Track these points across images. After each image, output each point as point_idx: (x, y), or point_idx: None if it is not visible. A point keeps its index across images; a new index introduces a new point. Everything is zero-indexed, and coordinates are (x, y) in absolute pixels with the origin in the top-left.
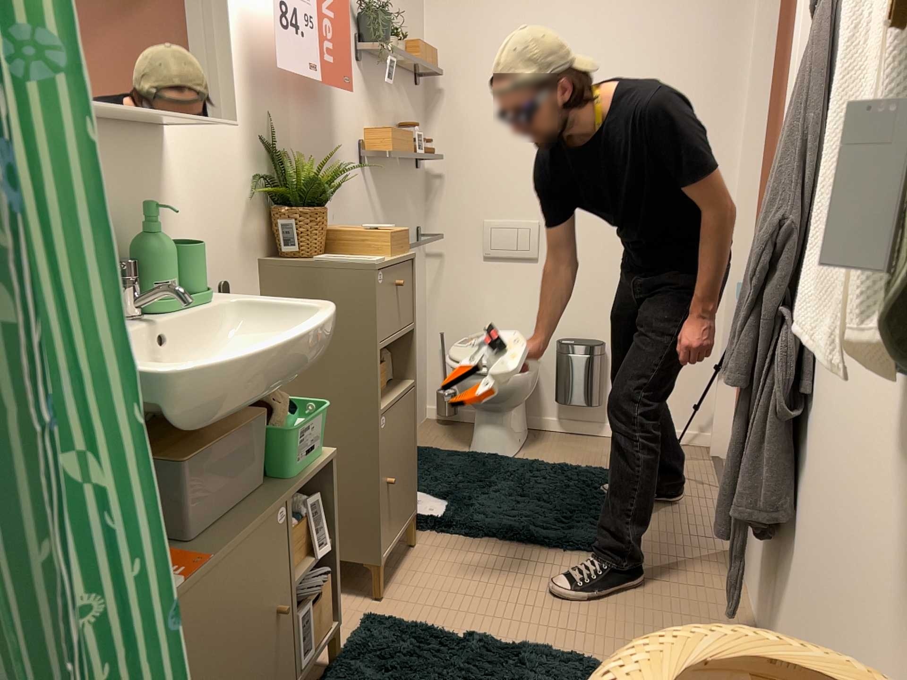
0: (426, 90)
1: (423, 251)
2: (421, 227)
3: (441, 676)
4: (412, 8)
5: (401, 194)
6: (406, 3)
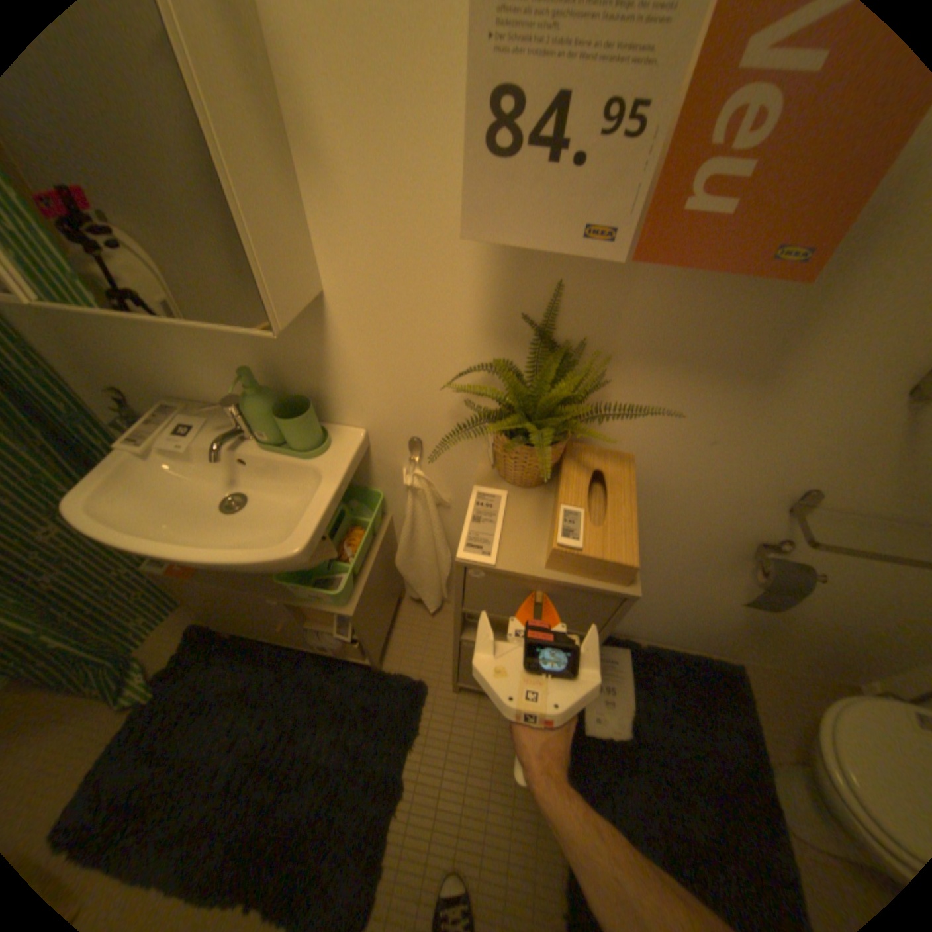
0: None
1: None
2: None
3: (344, 757)
4: None
5: None
6: None
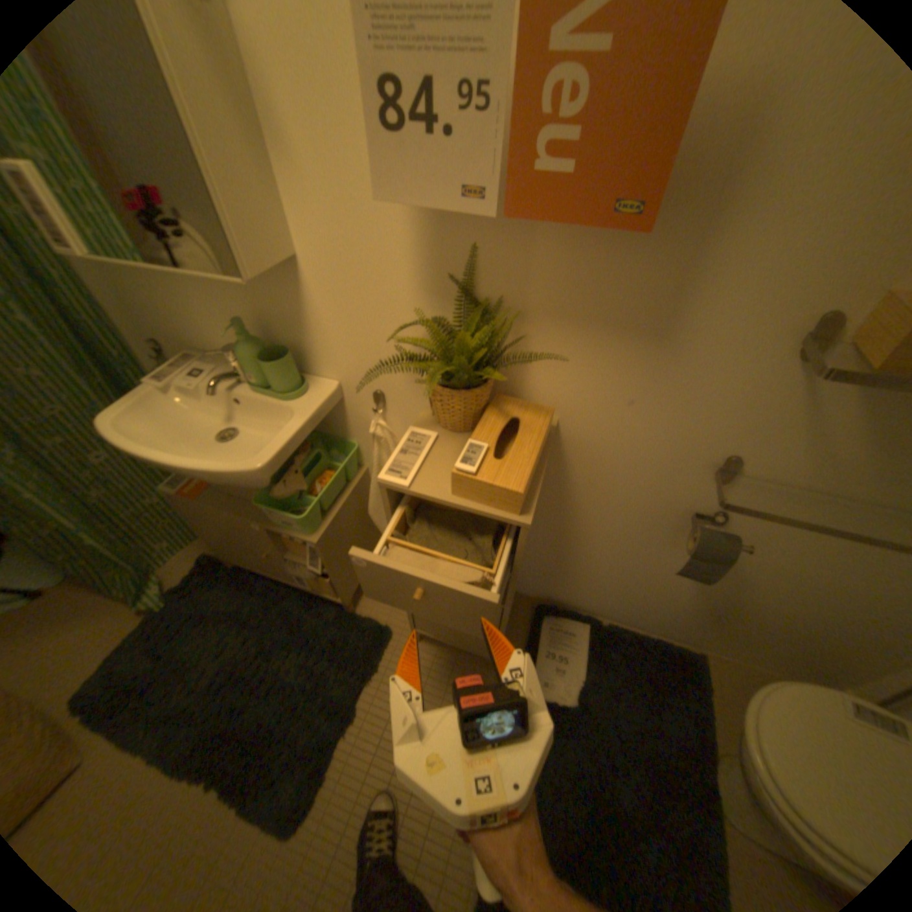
0: None
1: None
2: None
3: (308, 680)
4: None
5: None
6: None
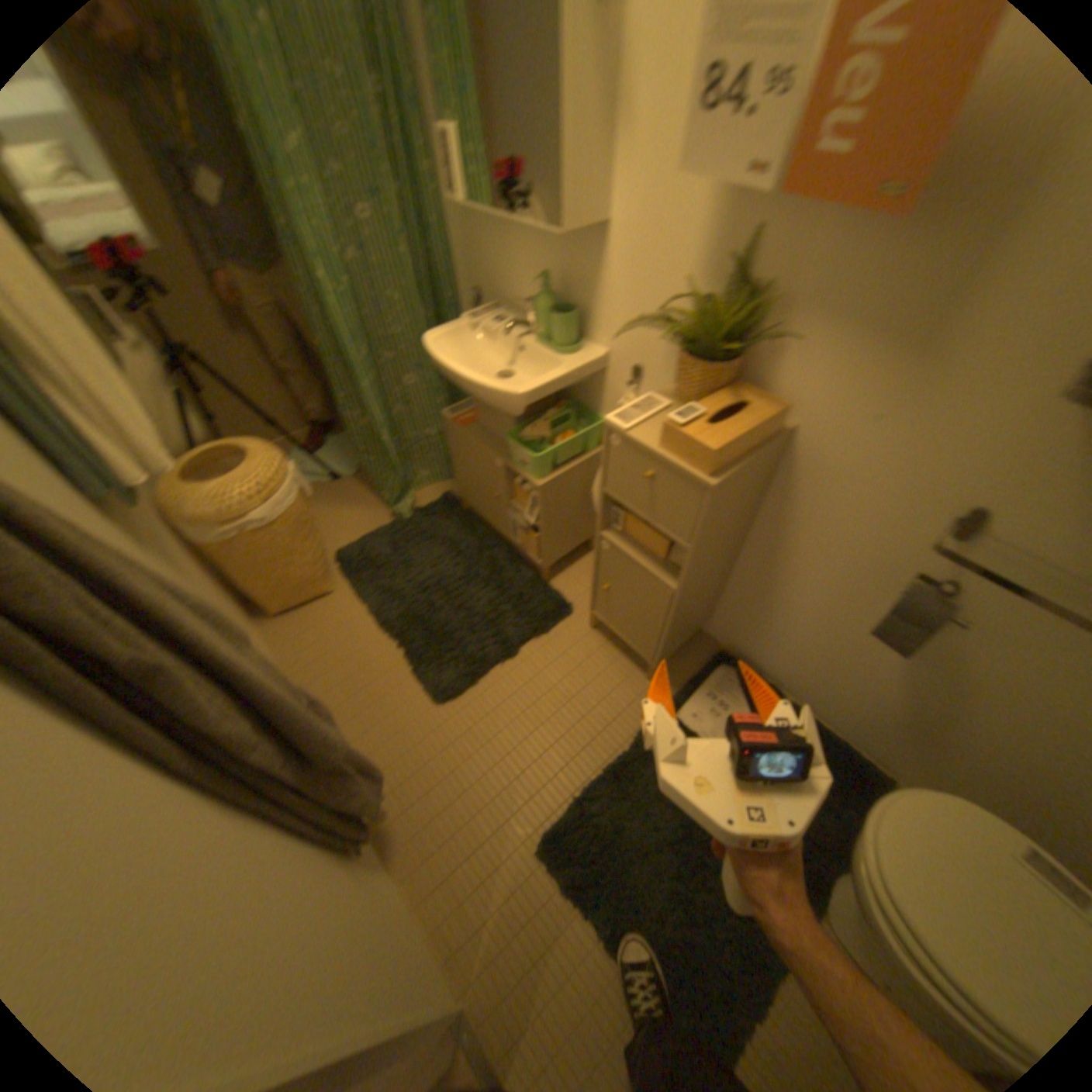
0: None
1: None
2: None
3: (495, 611)
4: None
5: None
6: None
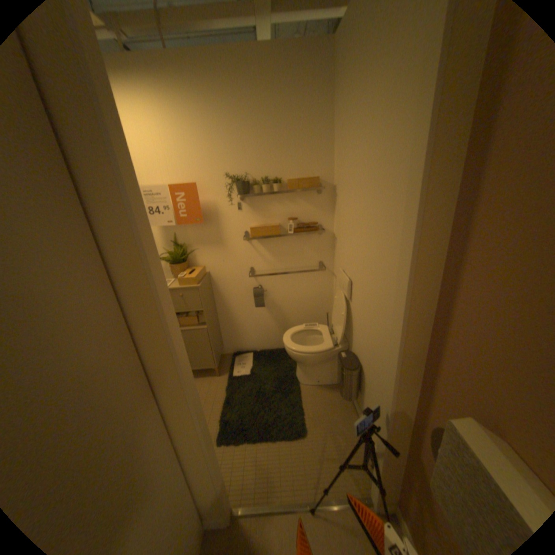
0: (333, 190)
1: (328, 271)
2: (324, 260)
3: None
4: (312, 150)
5: (293, 247)
6: (301, 151)
